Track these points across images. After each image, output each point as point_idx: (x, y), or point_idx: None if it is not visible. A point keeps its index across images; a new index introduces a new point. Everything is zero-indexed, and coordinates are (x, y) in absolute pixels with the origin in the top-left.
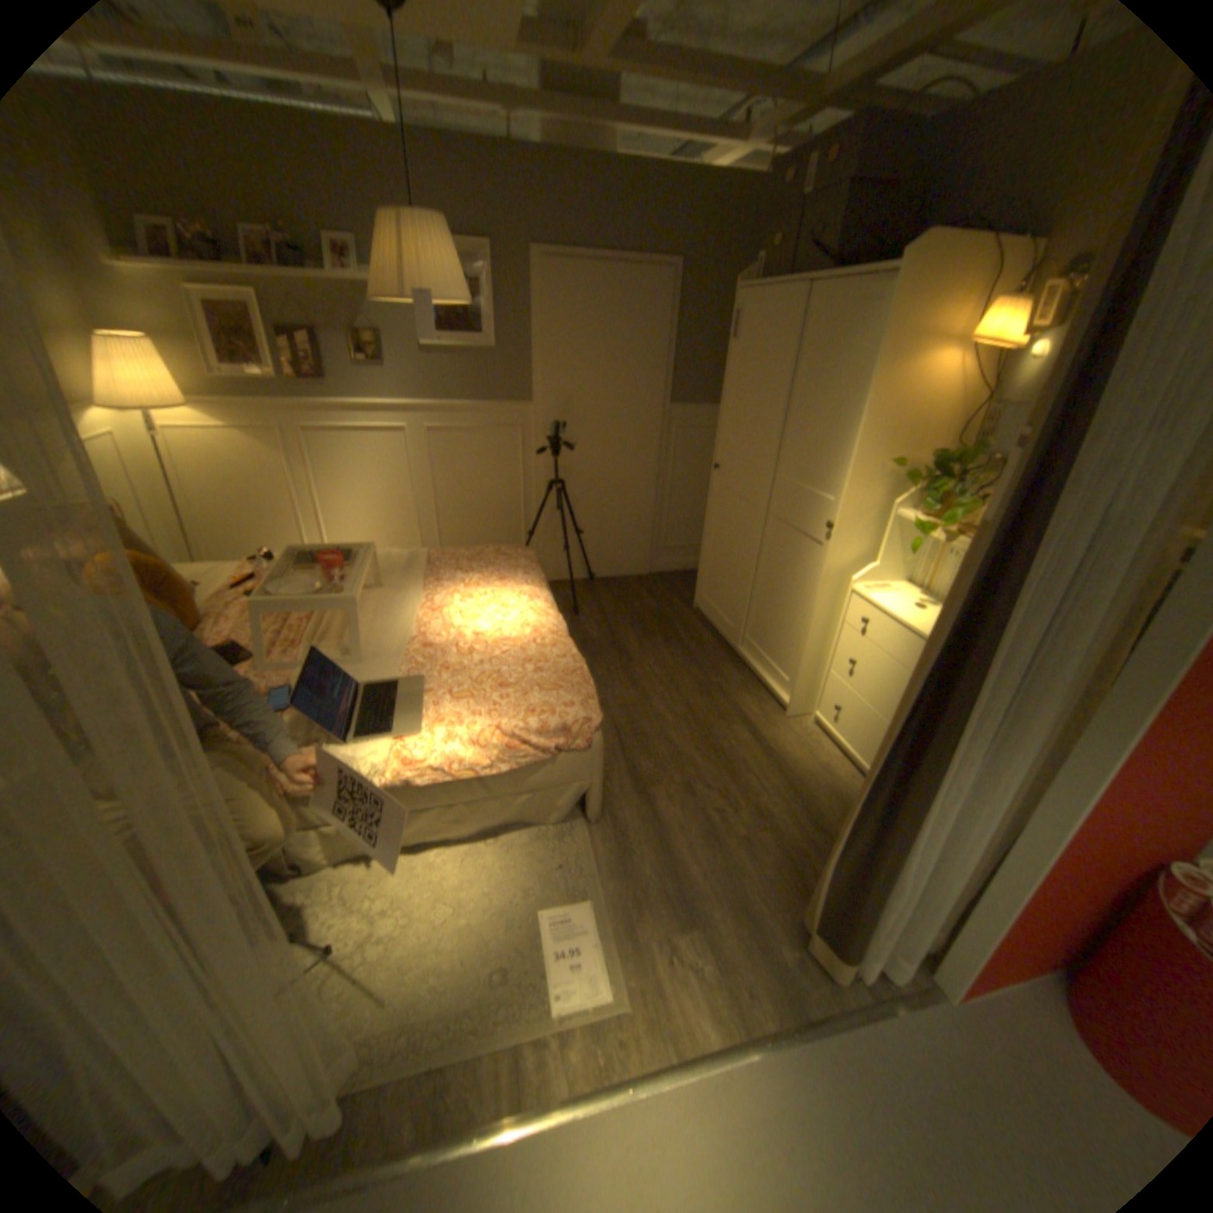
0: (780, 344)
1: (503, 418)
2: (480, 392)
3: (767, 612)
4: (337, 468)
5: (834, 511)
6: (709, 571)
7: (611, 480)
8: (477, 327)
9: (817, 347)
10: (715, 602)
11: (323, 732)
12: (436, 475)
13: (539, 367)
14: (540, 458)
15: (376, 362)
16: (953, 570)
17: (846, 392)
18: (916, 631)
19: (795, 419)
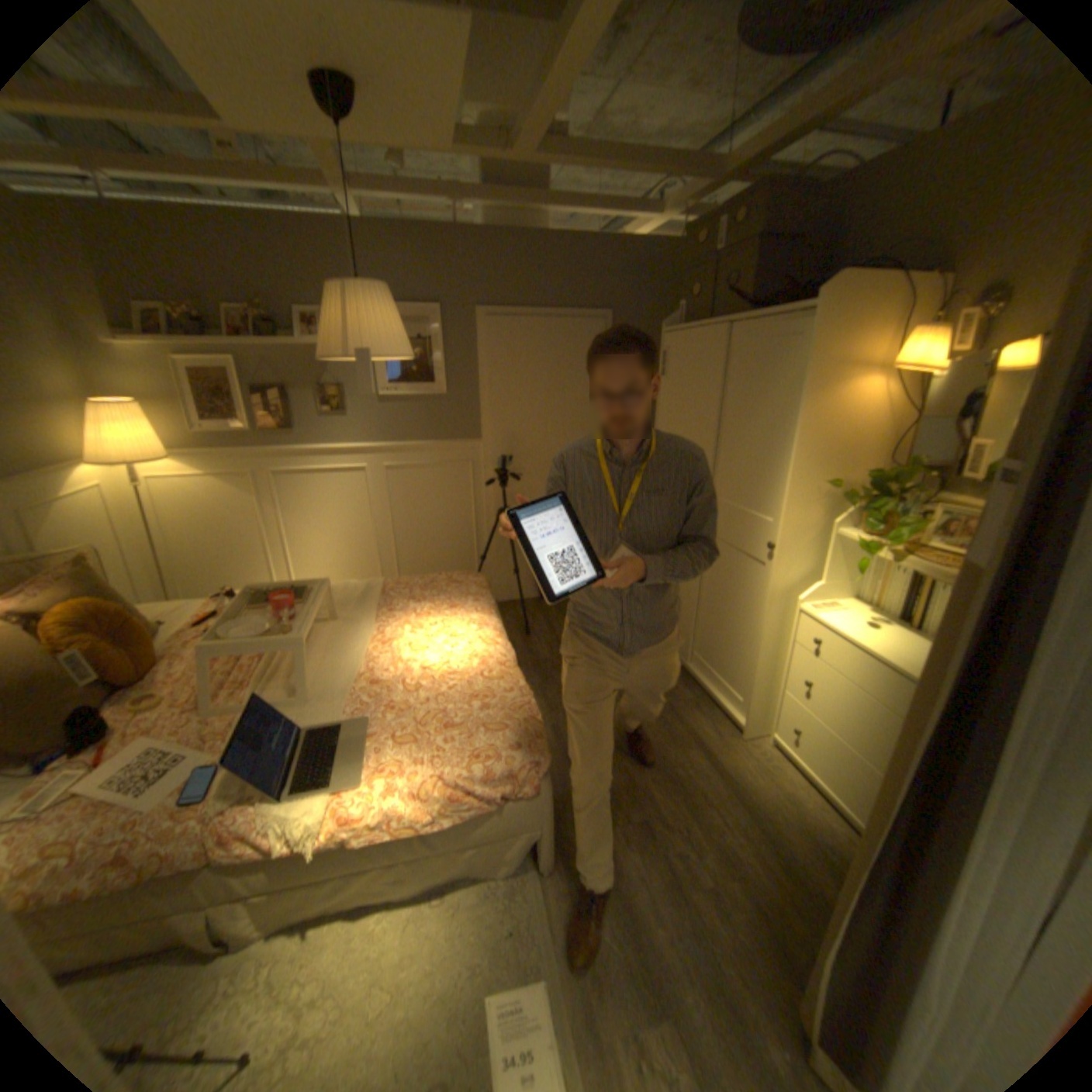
0: (706, 379)
1: (454, 455)
2: (433, 433)
3: (713, 630)
4: (303, 507)
5: (774, 532)
6: None
7: None
8: (429, 378)
9: (742, 380)
10: None
11: (254, 792)
12: (394, 508)
13: (486, 409)
14: (490, 489)
15: (339, 412)
16: (903, 587)
17: (775, 420)
18: (875, 655)
19: (726, 446)
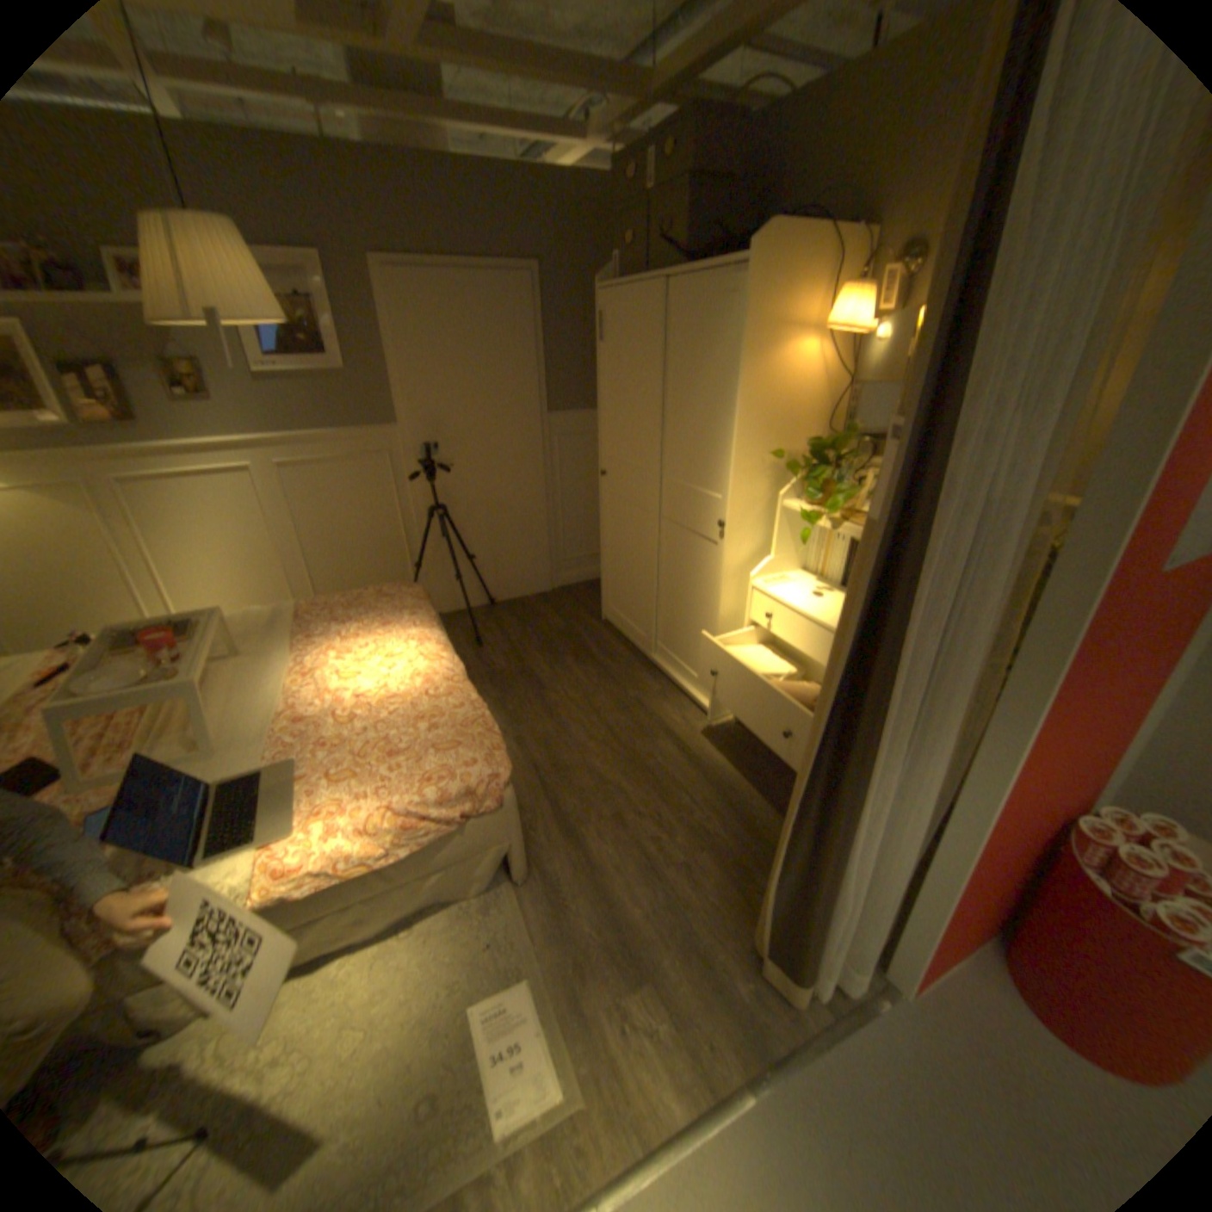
0: (646, 344)
1: (366, 444)
2: (335, 418)
3: (674, 617)
4: (172, 522)
5: (723, 510)
6: (612, 580)
7: (497, 498)
8: (318, 347)
9: (682, 344)
10: (623, 611)
11: (161, 861)
12: (297, 515)
13: (398, 386)
14: (416, 484)
15: (201, 395)
16: (842, 554)
17: (717, 388)
18: (818, 622)
19: (672, 420)
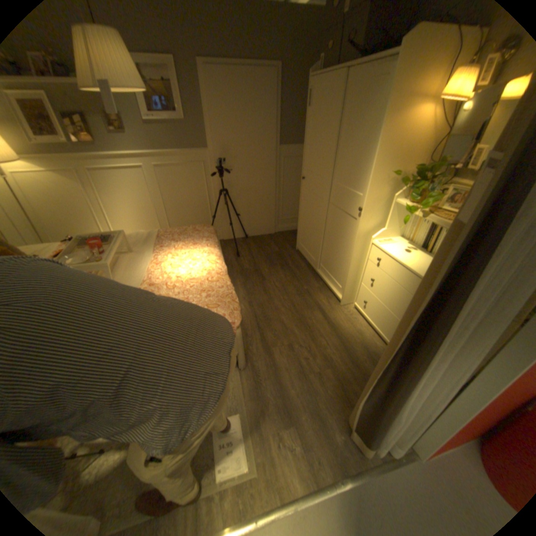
0: (332, 107)
1: (192, 157)
2: (179, 144)
3: (330, 253)
4: (109, 189)
5: (362, 201)
6: (302, 231)
7: (252, 187)
8: (172, 107)
9: (352, 107)
10: (305, 247)
11: None
12: (161, 190)
13: (208, 128)
14: (214, 178)
15: (120, 130)
16: (425, 230)
17: (368, 133)
18: (405, 266)
19: (341, 151)
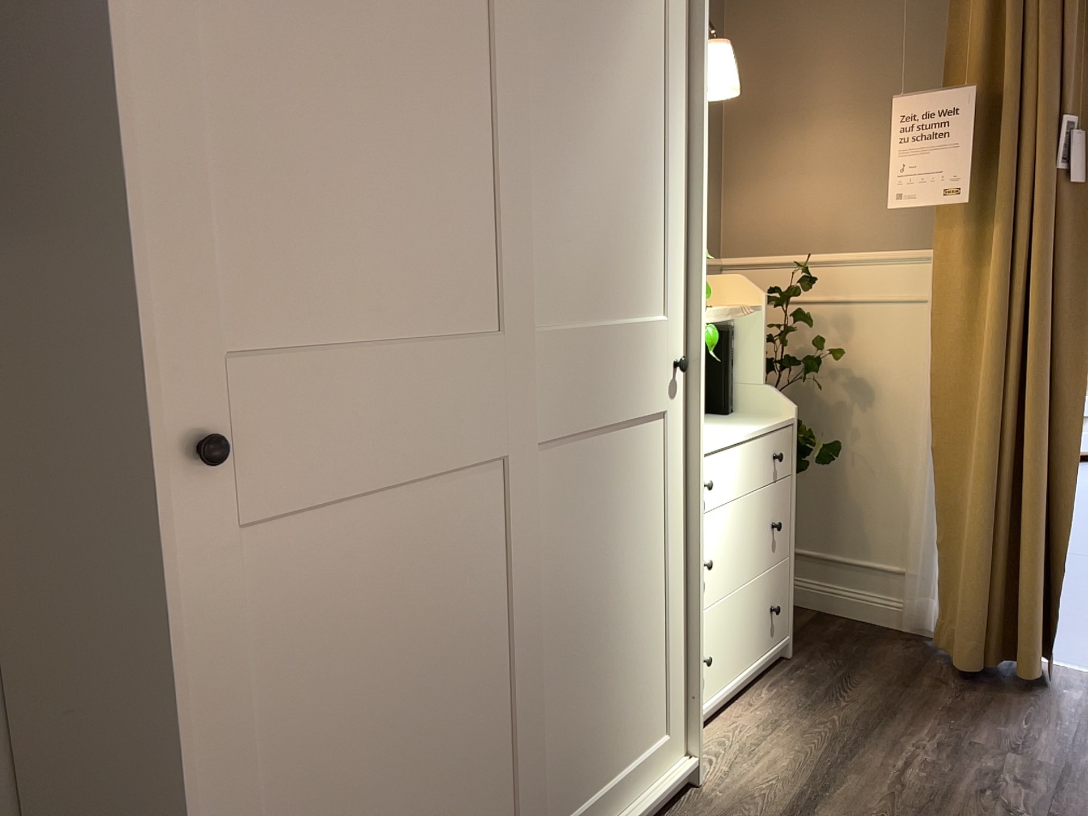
0: None
1: None
2: None
3: (584, 682)
4: None
5: (670, 340)
6: None
7: None
8: None
9: (560, 1)
10: None
11: None
12: None
13: None
14: None
15: None
16: None
17: (639, 115)
18: (739, 439)
19: (543, 178)
